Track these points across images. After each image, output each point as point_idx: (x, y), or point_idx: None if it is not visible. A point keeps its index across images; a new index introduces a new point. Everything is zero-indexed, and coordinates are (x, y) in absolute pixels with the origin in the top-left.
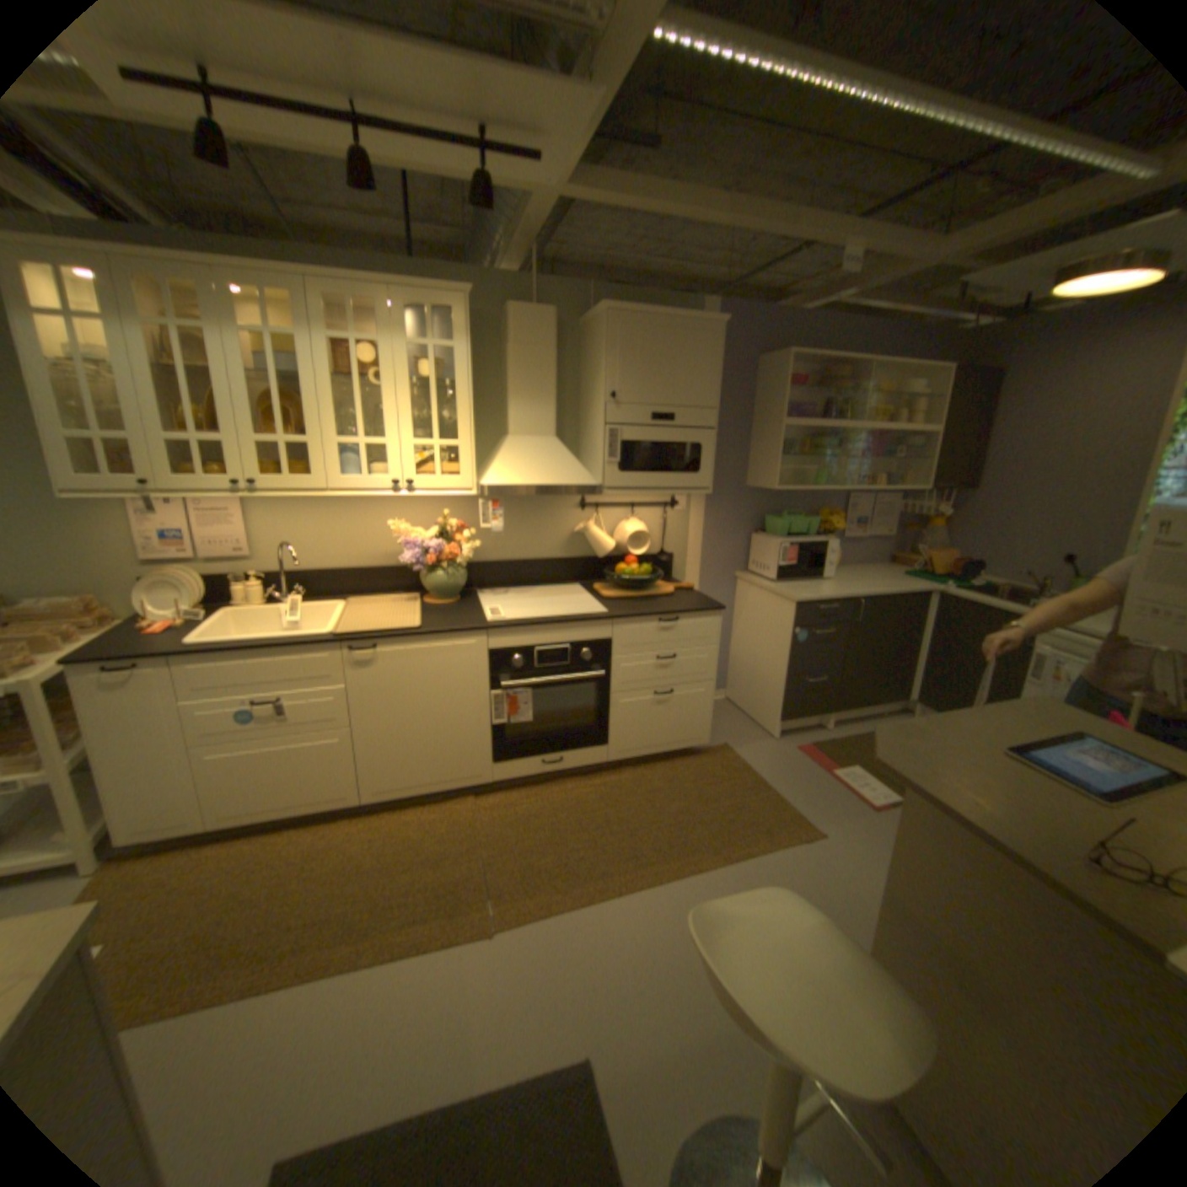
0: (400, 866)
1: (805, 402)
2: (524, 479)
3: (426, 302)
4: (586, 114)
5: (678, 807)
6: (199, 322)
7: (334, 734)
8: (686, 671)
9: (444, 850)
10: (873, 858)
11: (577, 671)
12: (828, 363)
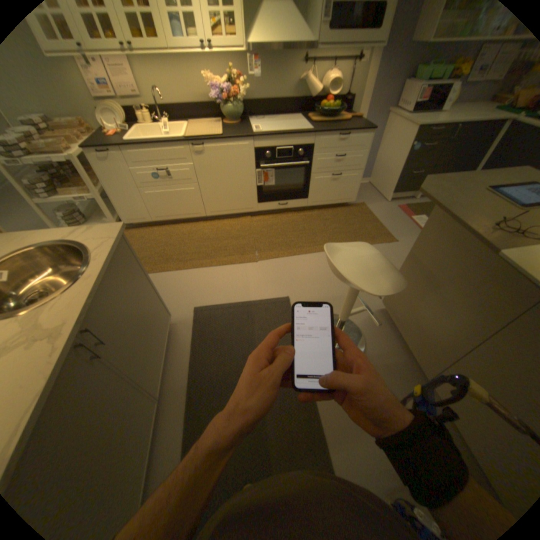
0: (224, 238)
1: None
2: (272, 37)
3: None
4: None
5: (335, 226)
6: None
7: (192, 186)
8: (350, 163)
9: (239, 234)
10: None
11: (296, 161)
12: None
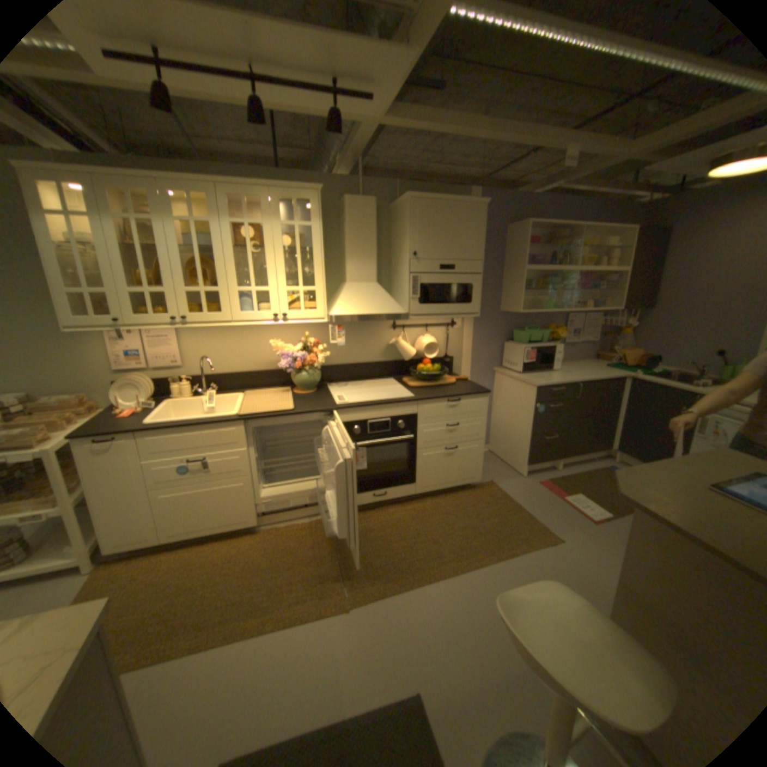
0: (285, 565)
1: (538, 254)
2: (358, 311)
3: (292, 197)
4: (401, 68)
5: (464, 523)
6: (149, 216)
7: (240, 480)
8: (466, 433)
9: (313, 554)
10: (597, 556)
11: (395, 436)
12: (553, 228)
